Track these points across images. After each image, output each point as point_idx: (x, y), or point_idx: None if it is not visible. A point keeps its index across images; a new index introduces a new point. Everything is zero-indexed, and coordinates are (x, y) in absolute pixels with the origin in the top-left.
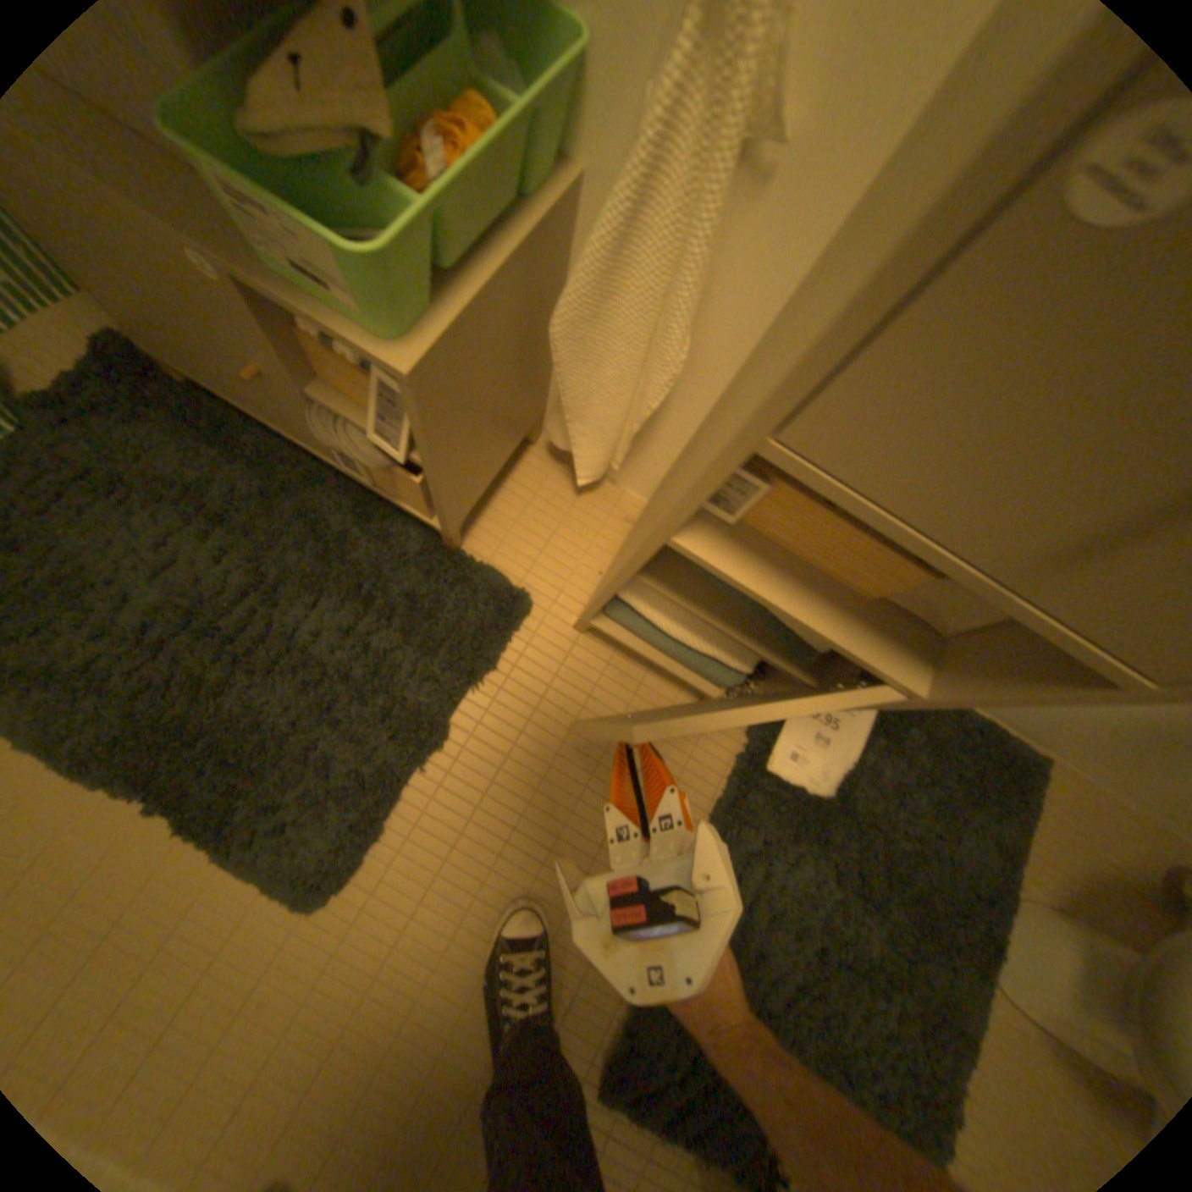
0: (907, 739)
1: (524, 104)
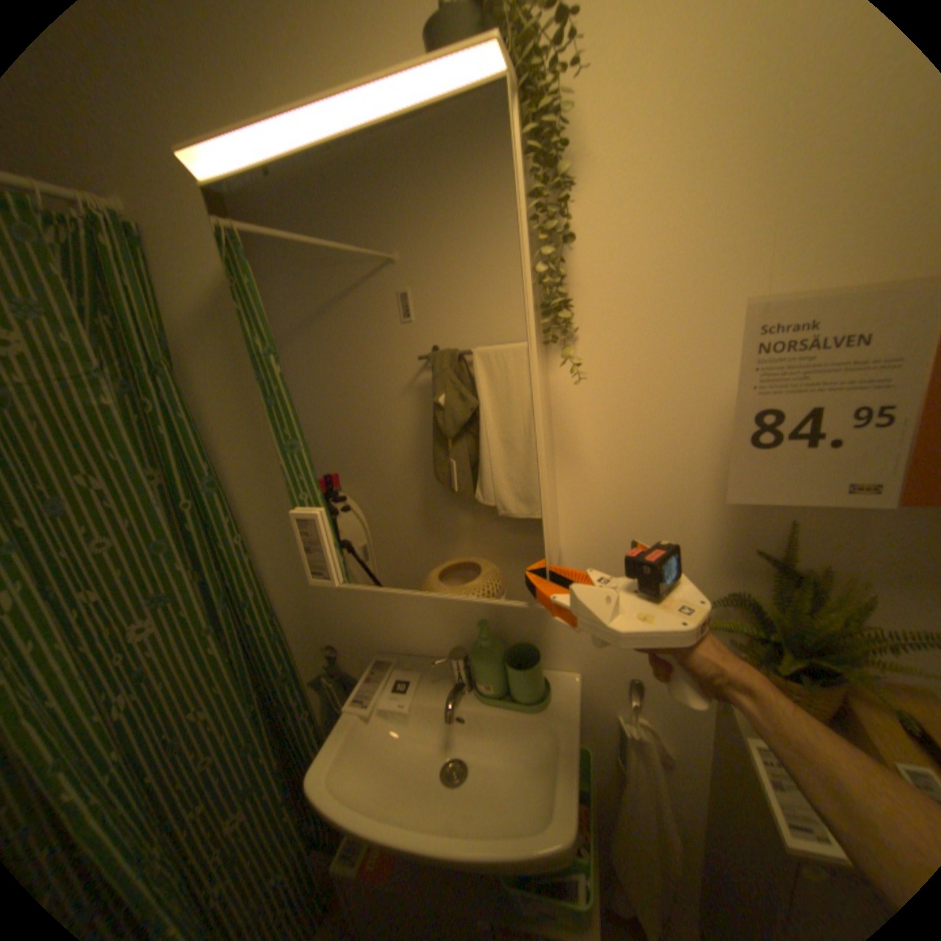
0: None
1: (591, 799)
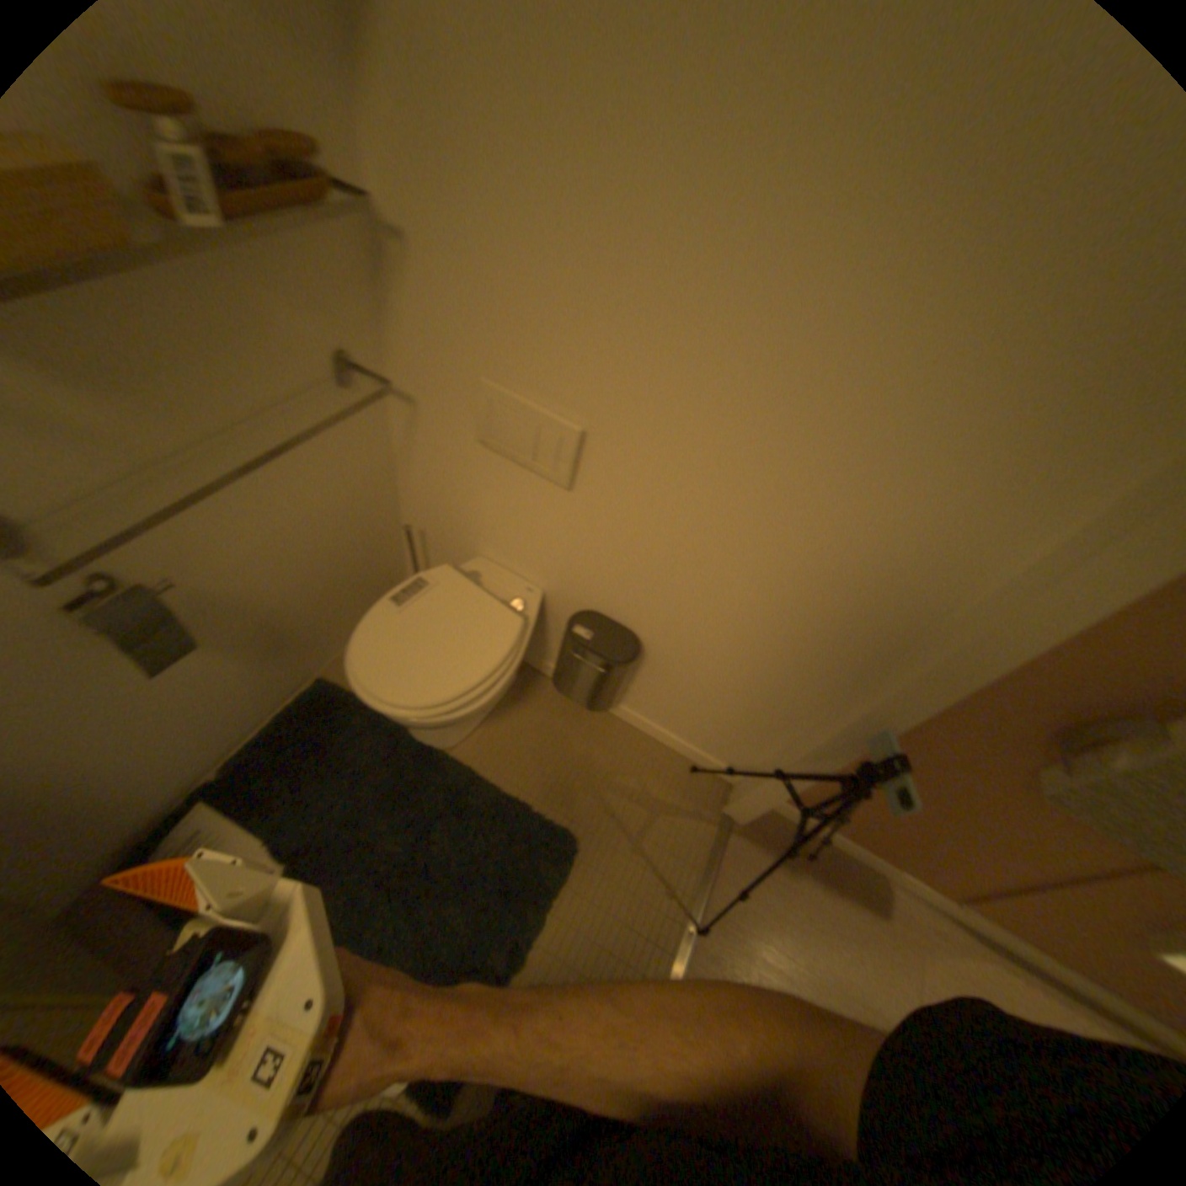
0: (255, 800)
1: None
